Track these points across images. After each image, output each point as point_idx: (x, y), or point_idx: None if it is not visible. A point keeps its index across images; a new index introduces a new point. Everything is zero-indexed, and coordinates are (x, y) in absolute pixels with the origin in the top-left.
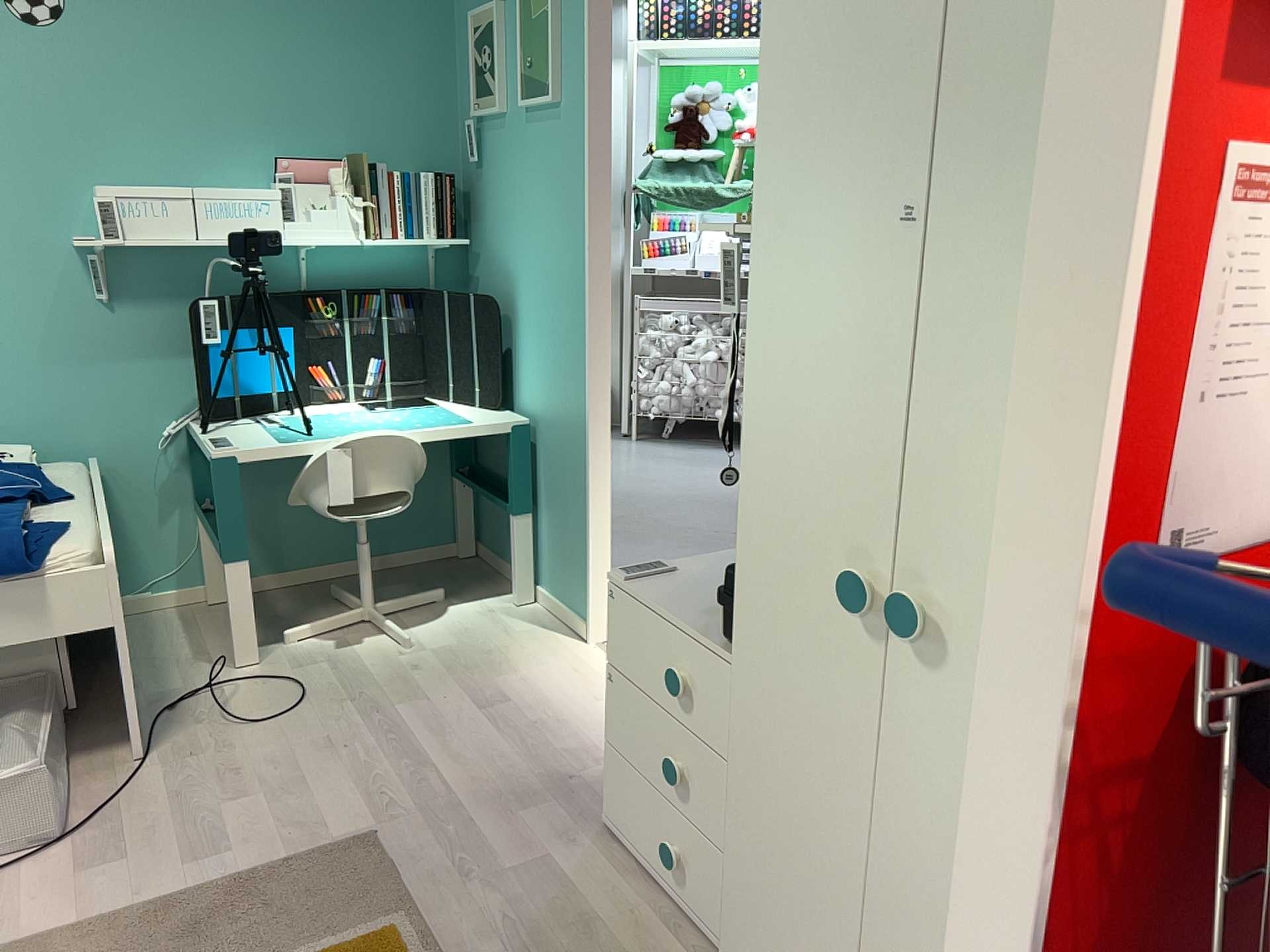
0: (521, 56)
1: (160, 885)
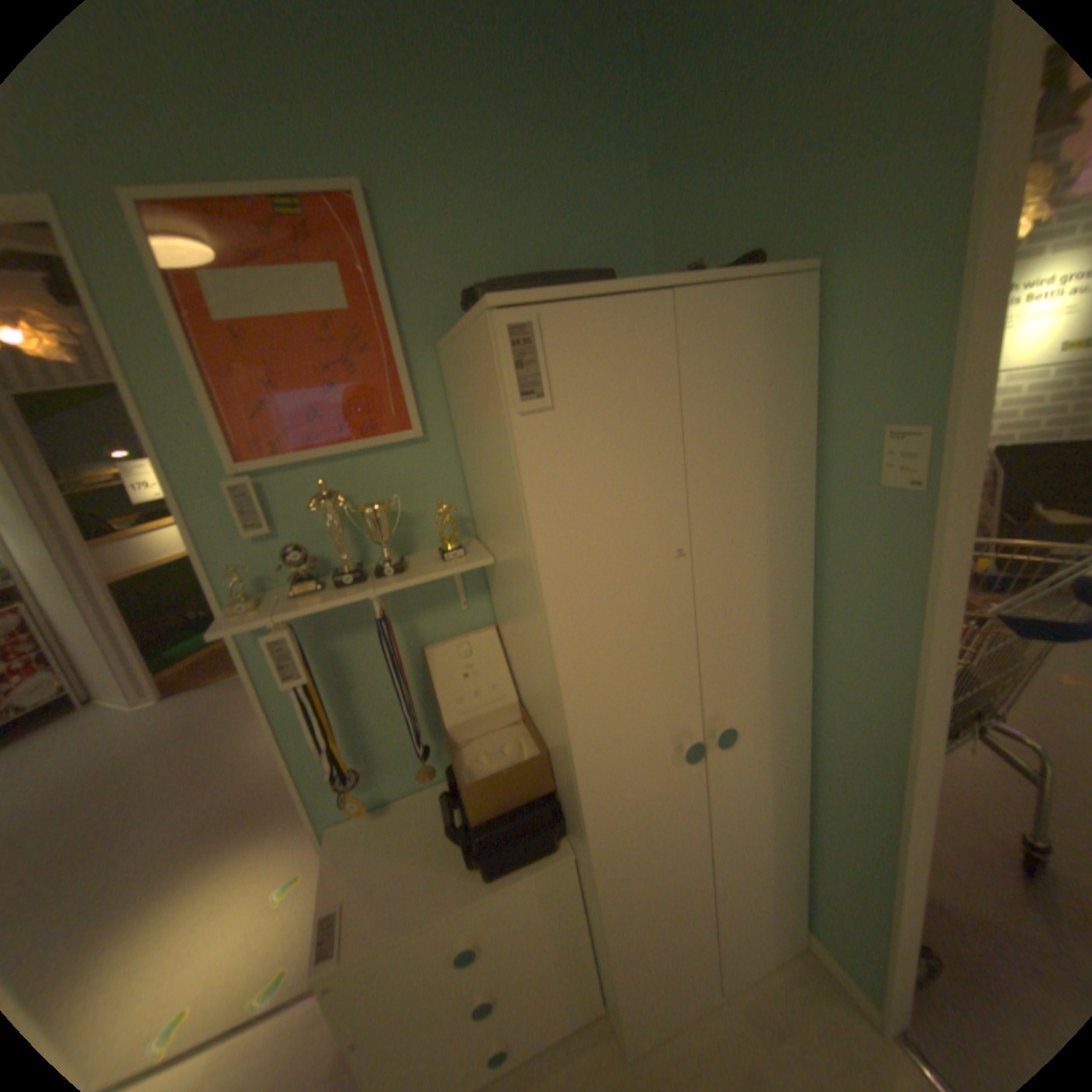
0: None
1: None
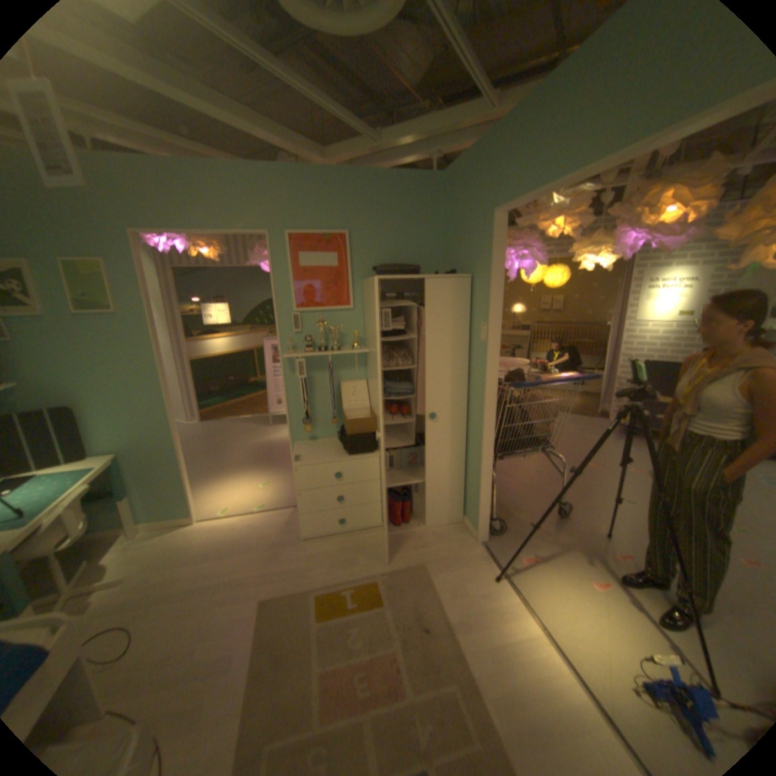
0: (70, 290)
1: (235, 682)
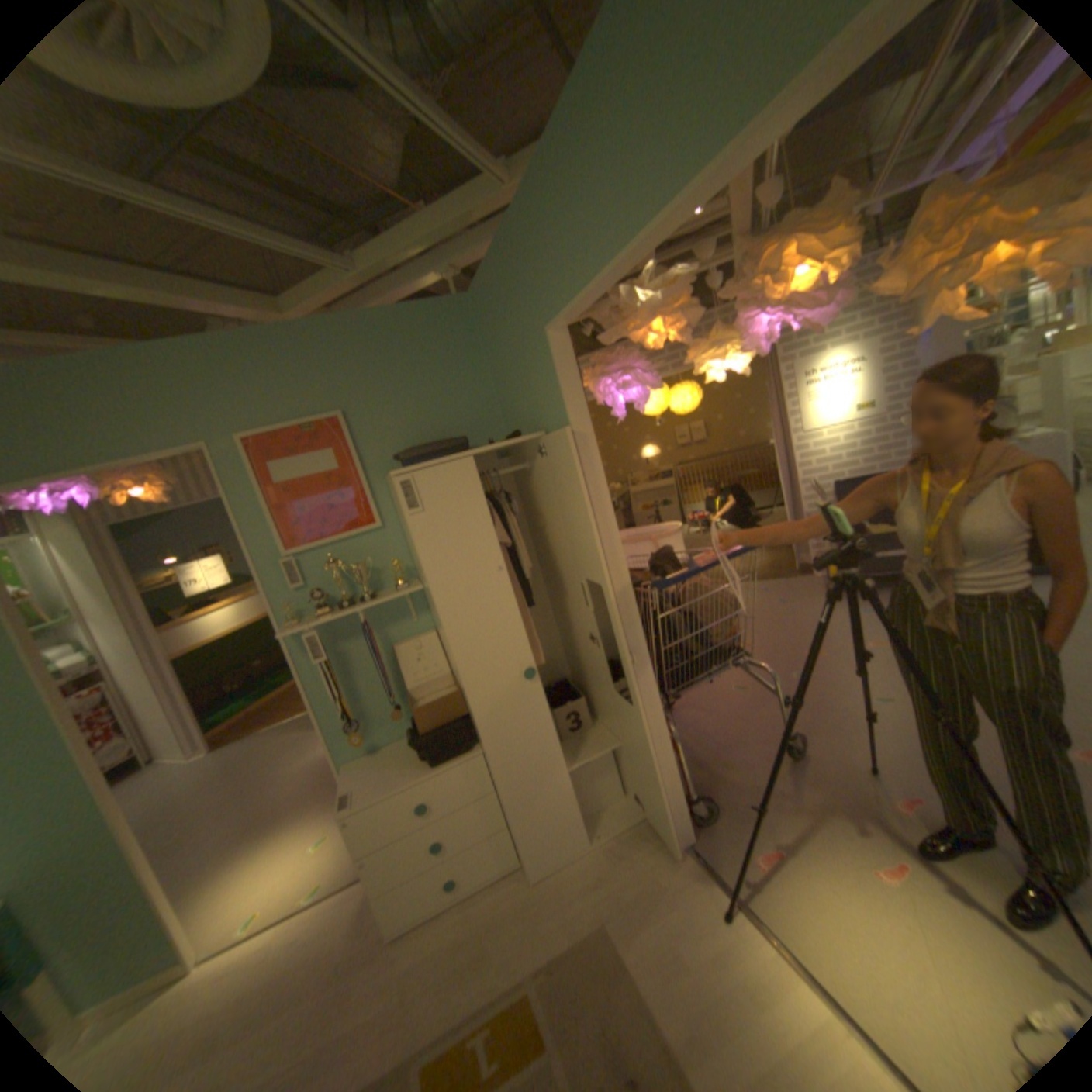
0: None
1: None
